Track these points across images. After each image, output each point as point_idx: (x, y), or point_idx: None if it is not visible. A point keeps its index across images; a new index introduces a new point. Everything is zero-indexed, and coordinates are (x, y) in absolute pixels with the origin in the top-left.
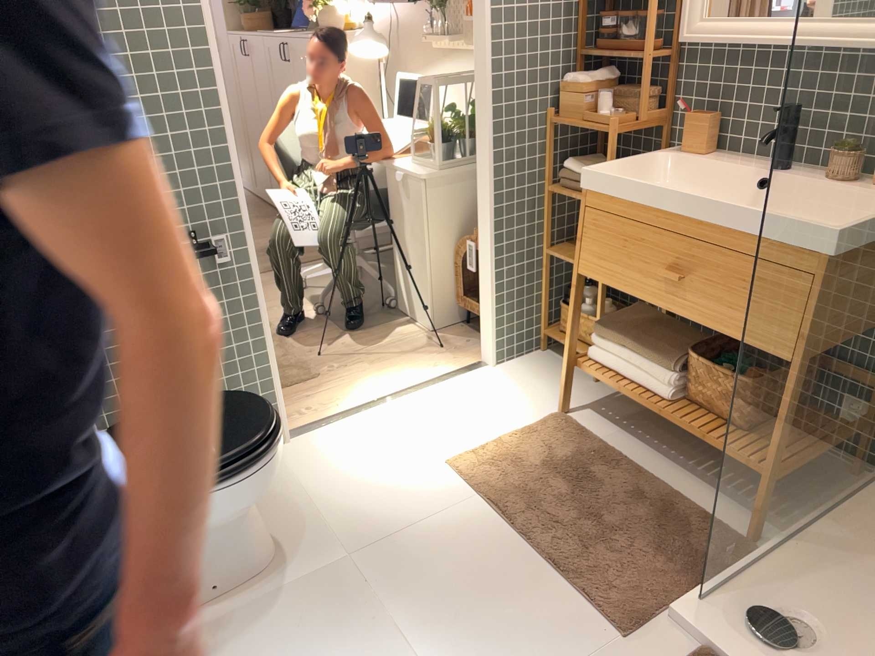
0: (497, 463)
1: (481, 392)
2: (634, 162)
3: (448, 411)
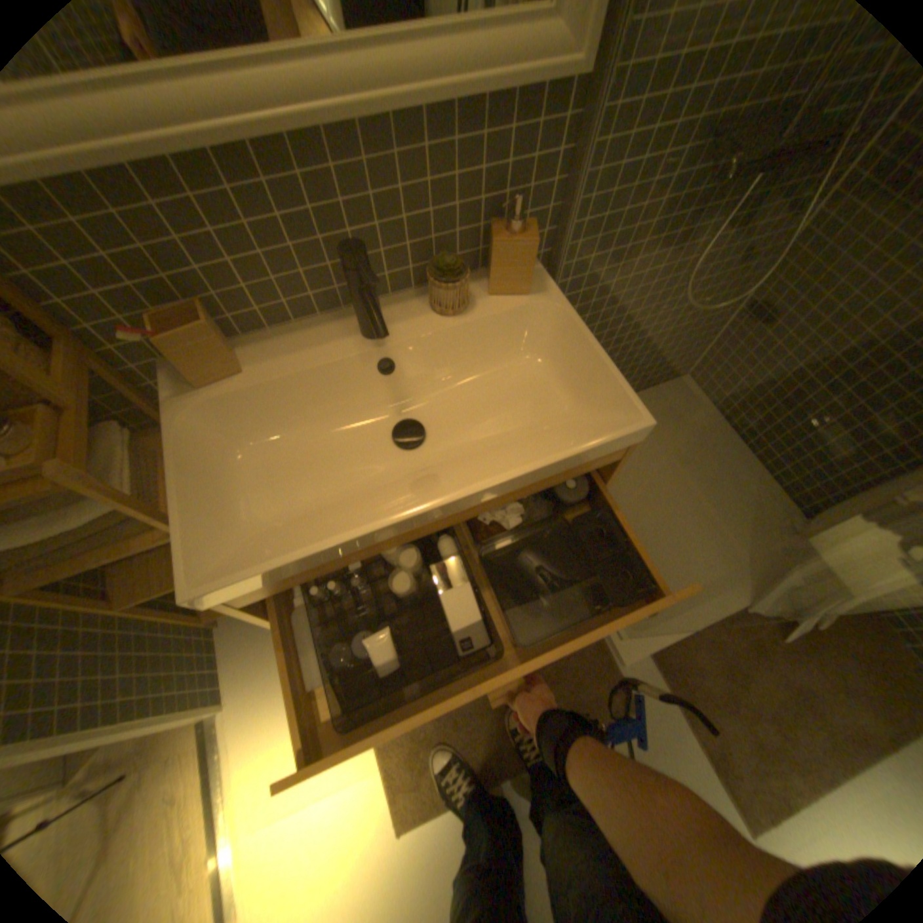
0: (413, 764)
1: (265, 743)
2: (175, 470)
3: (288, 806)
